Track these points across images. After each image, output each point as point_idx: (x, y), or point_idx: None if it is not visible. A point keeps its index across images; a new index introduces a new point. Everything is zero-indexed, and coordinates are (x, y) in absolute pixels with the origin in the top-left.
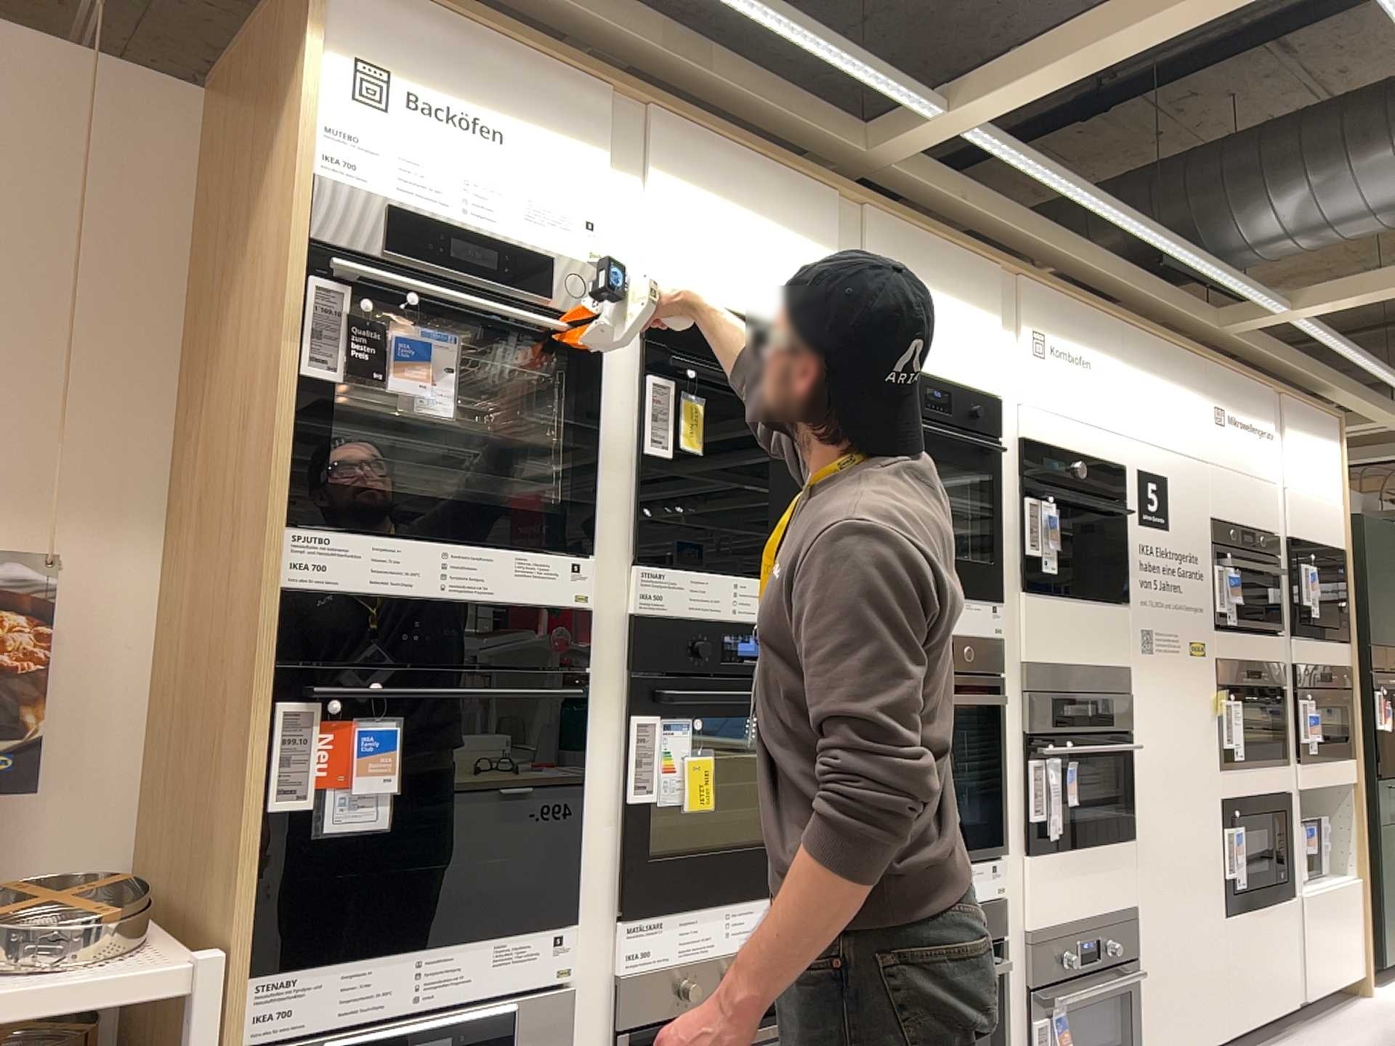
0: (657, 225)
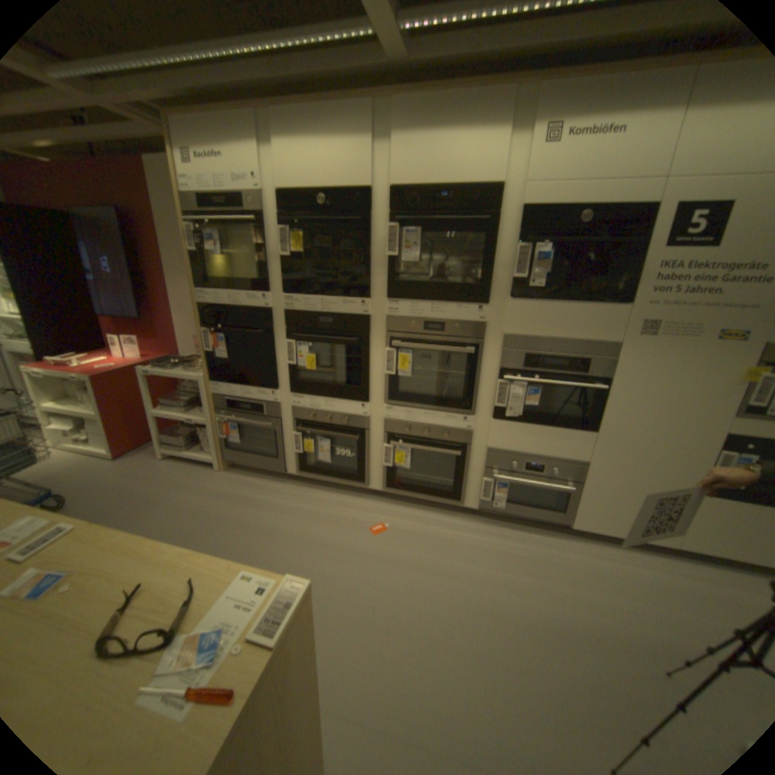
0: (274, 158)
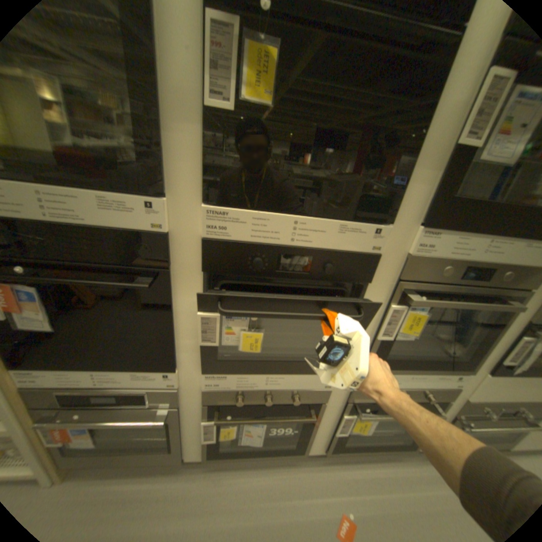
0: None
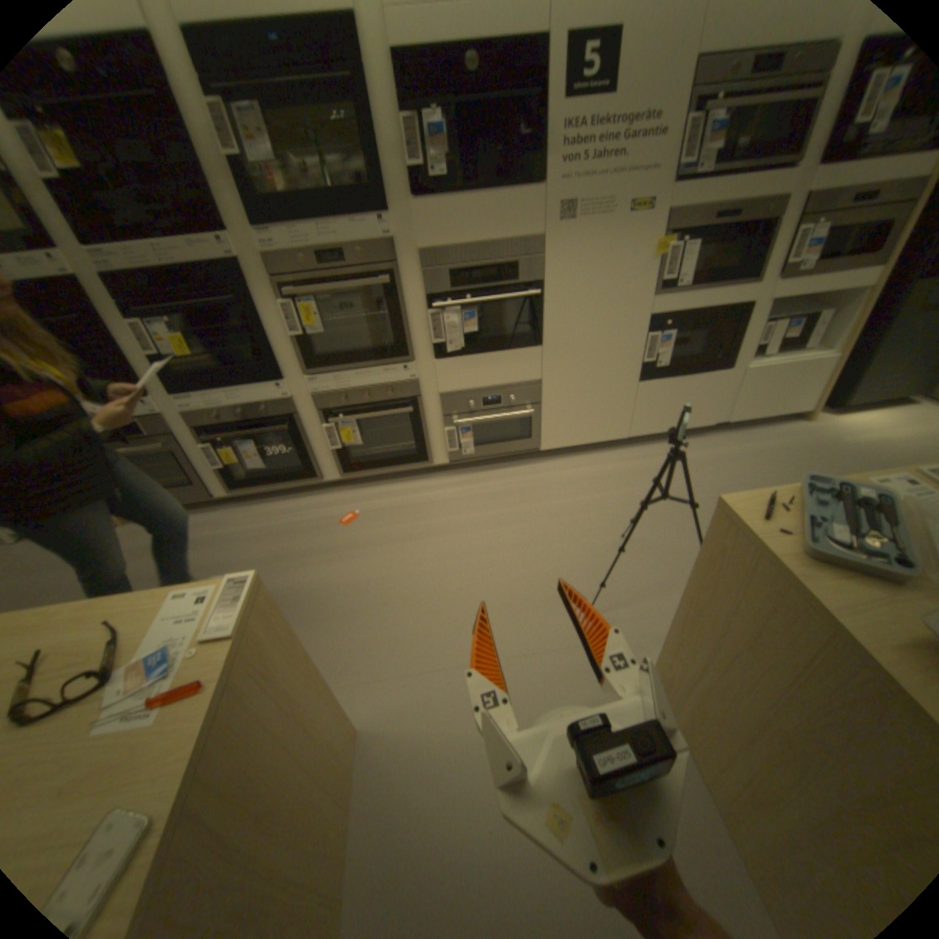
0: None
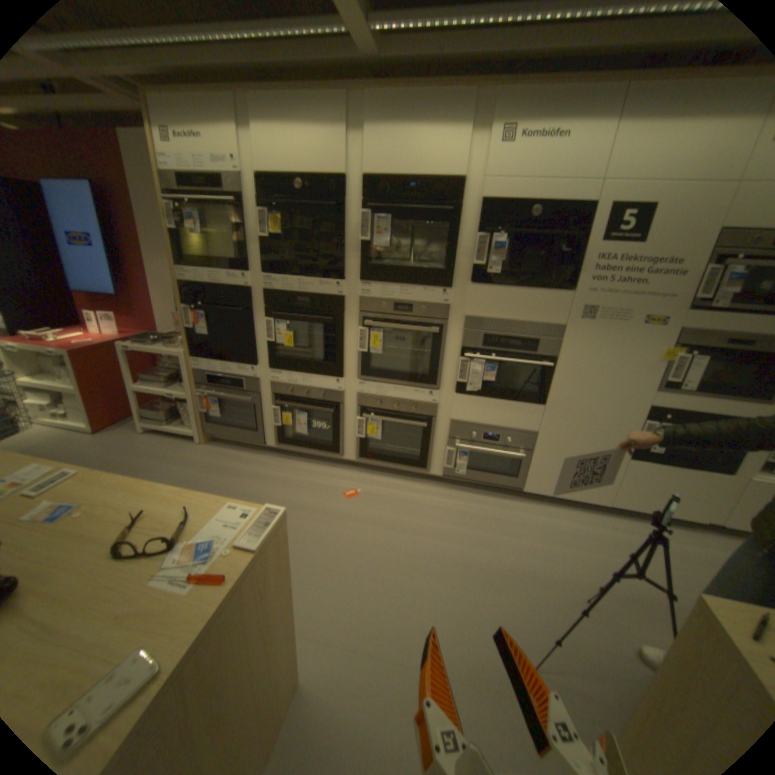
0: (252, 142)
